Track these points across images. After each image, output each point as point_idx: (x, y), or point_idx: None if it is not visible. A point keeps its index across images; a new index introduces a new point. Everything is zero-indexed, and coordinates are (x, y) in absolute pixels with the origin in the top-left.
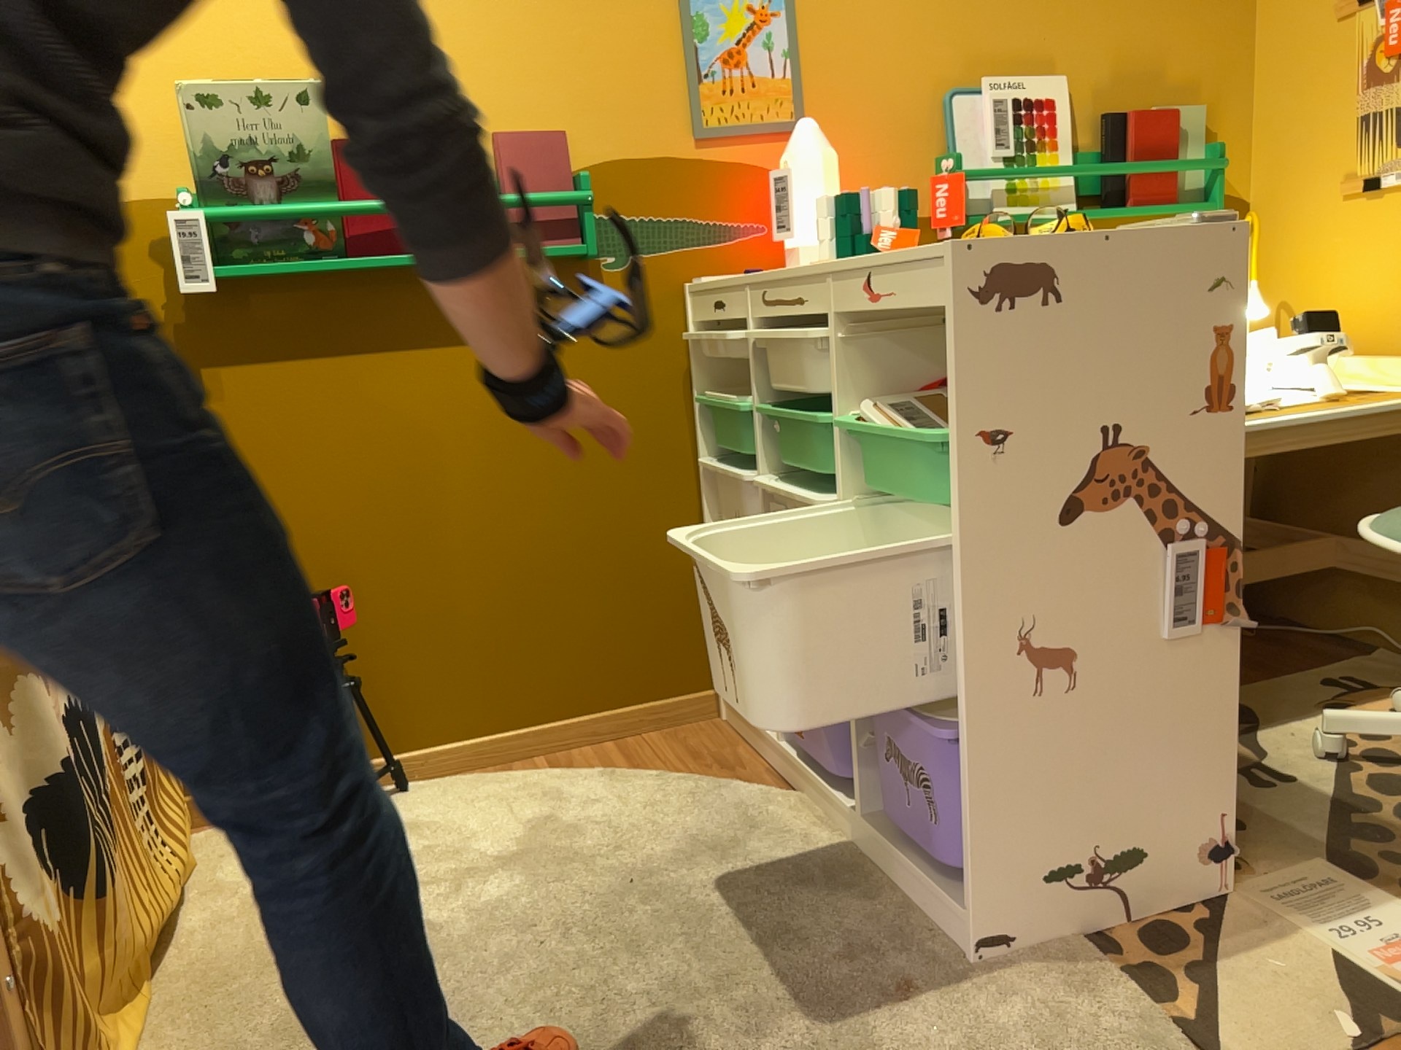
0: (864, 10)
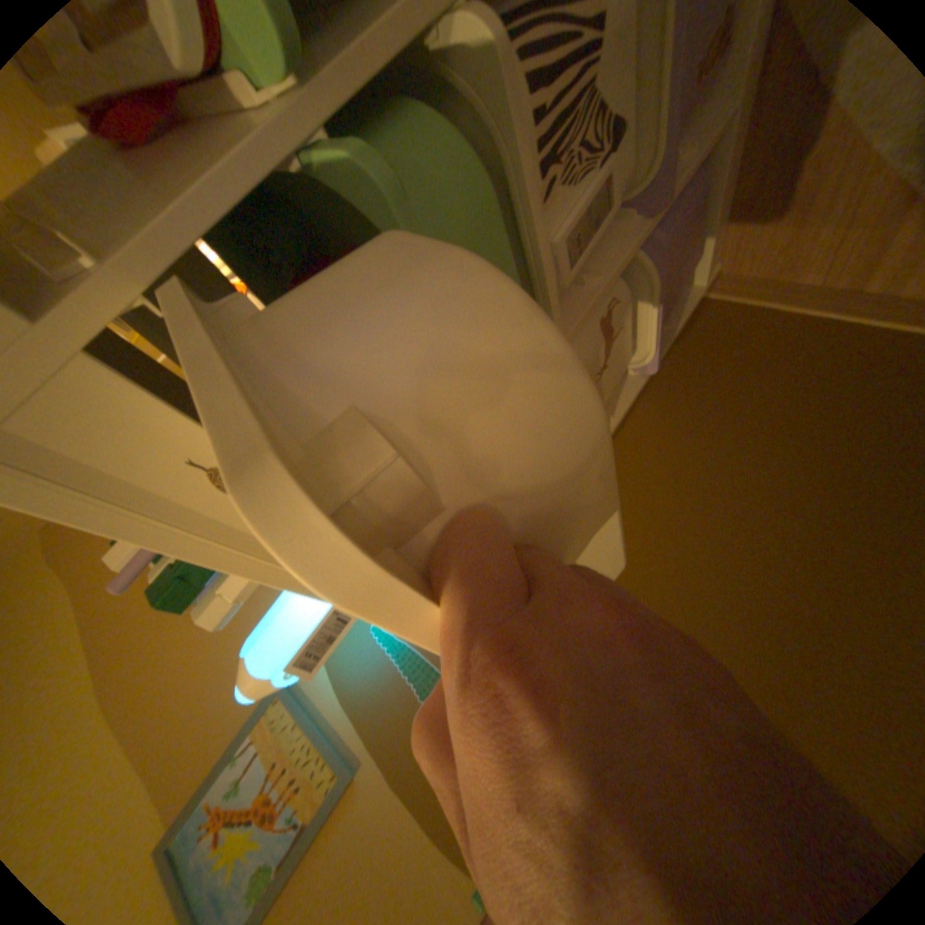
0: (173, 728)
